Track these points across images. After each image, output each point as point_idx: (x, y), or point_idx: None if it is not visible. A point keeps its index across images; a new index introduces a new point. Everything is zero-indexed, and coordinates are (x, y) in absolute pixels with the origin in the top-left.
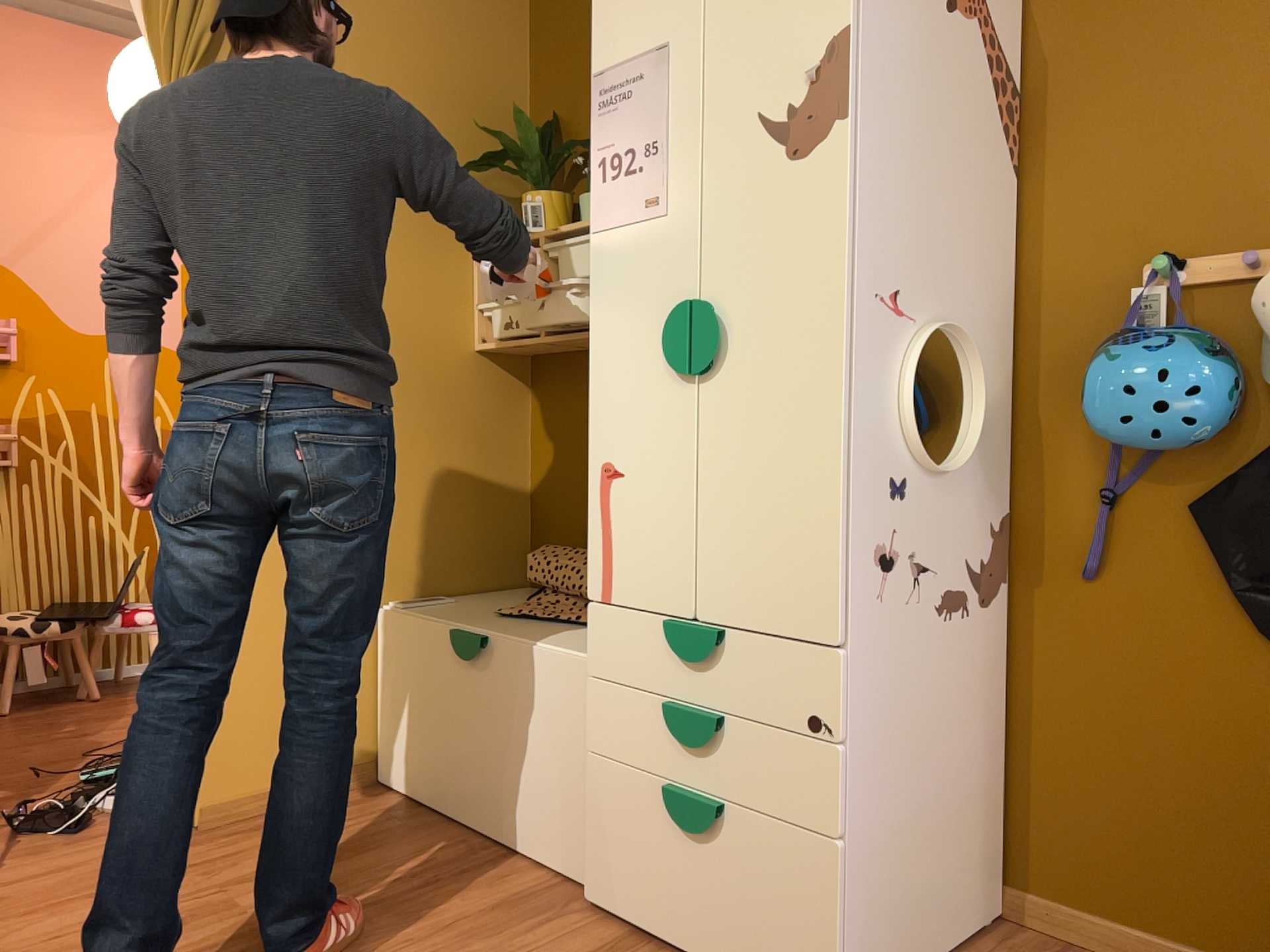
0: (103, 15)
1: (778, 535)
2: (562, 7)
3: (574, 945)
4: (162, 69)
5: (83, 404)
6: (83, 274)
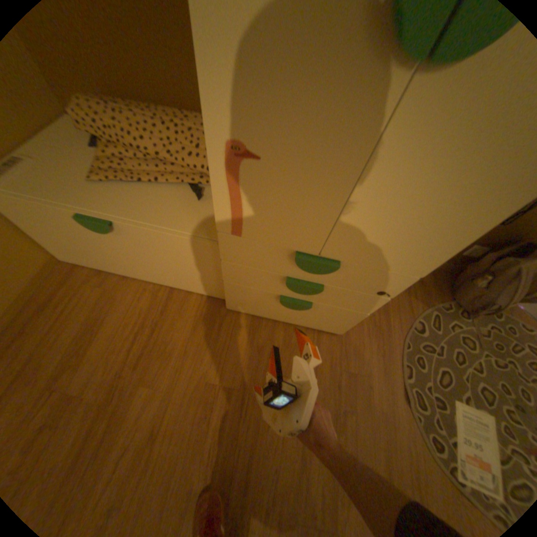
0: None
1: (418, 231)
2: None
3: (238, 333)
4: None
5: None
6: None
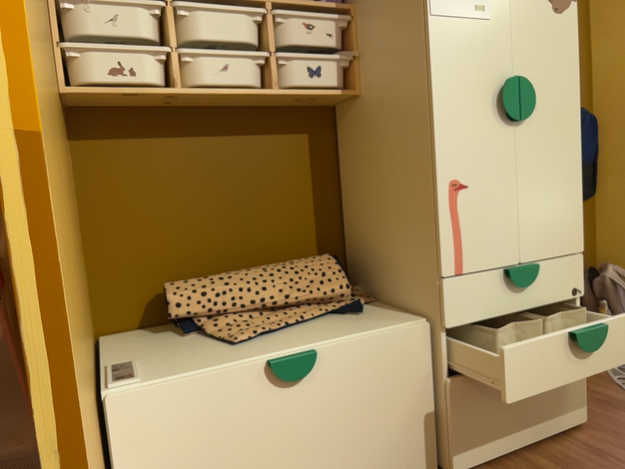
0: None
1: (558, 205)
2: None
3: None
4: None
5: None
6: None
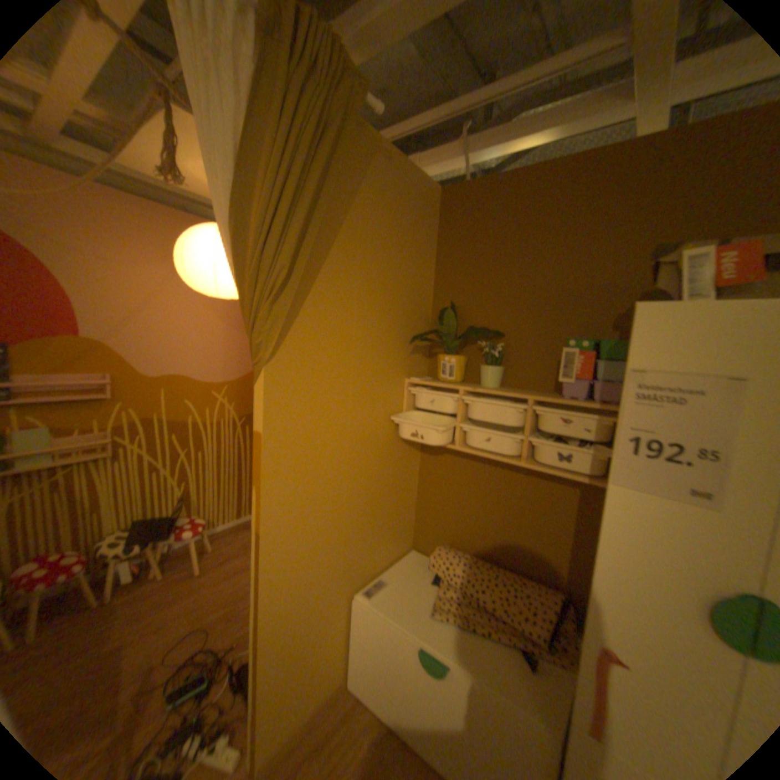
0: (155, 190)
1: None
2: (462, 238)
3: None
4: (239, 286)
5: (148, 415)
6: (146, 343)
